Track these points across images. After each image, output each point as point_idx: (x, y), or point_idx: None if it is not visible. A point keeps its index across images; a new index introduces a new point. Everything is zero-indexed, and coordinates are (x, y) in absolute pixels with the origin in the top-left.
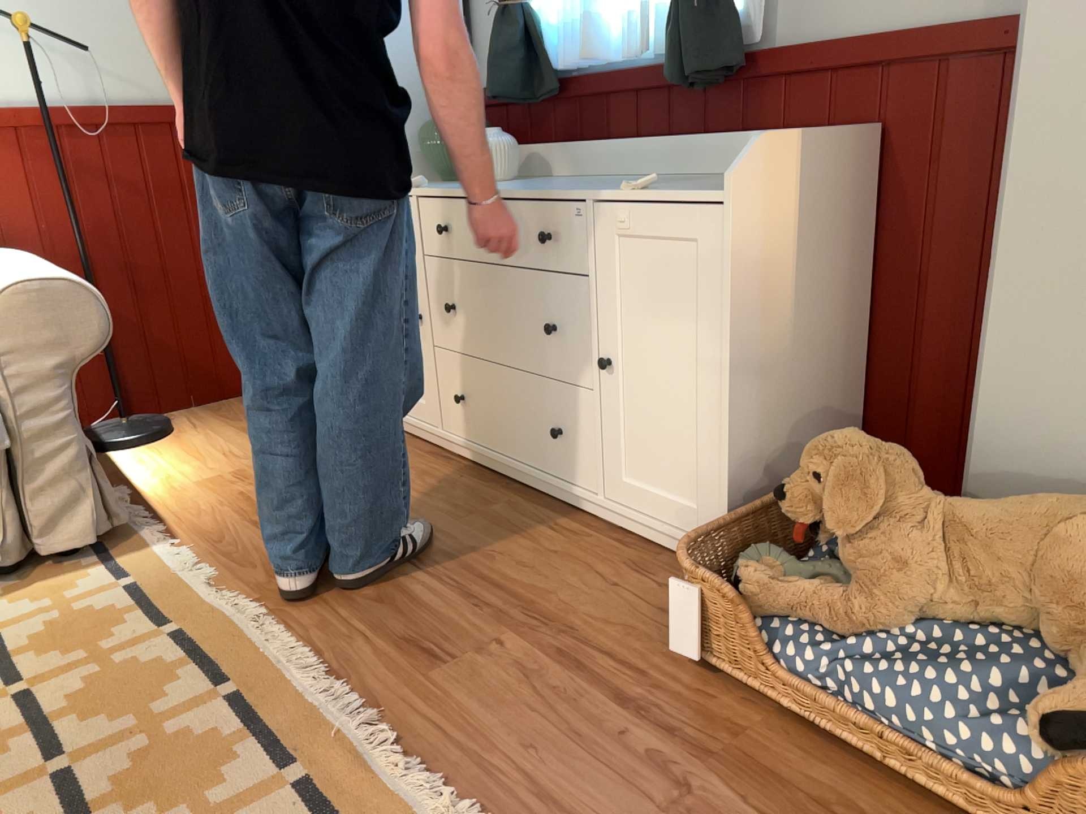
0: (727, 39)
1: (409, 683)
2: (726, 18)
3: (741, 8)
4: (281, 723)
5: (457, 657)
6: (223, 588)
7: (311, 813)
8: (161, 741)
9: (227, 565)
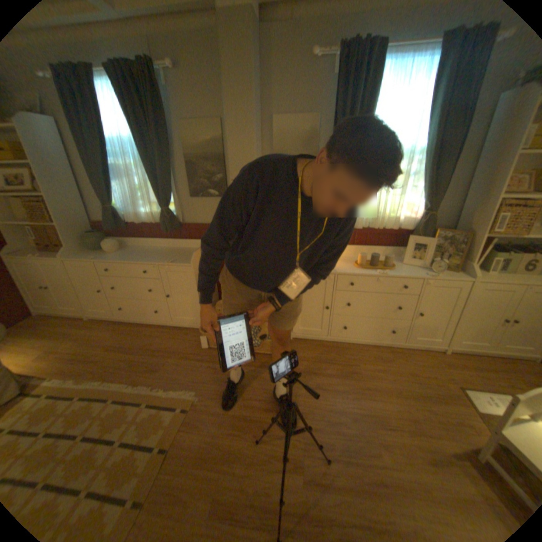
0: (175, 223)
1: (152, 379)
2: (174, 218)
3: (176, 214)
4: (130, 401)
5: (159, 369)
6: (80, 384)
7: (152, 410)
8: (102, 420)
9: (74, 378)
